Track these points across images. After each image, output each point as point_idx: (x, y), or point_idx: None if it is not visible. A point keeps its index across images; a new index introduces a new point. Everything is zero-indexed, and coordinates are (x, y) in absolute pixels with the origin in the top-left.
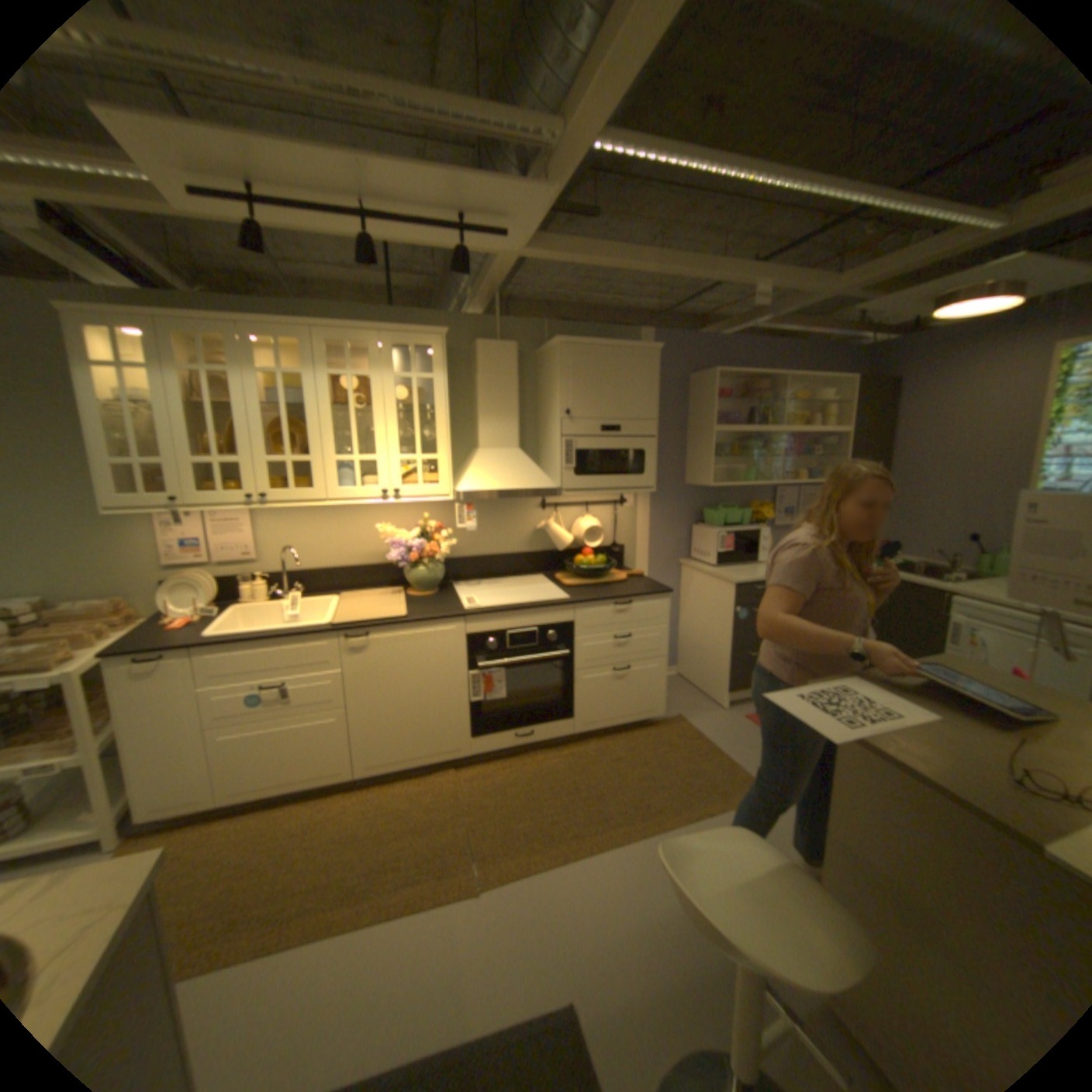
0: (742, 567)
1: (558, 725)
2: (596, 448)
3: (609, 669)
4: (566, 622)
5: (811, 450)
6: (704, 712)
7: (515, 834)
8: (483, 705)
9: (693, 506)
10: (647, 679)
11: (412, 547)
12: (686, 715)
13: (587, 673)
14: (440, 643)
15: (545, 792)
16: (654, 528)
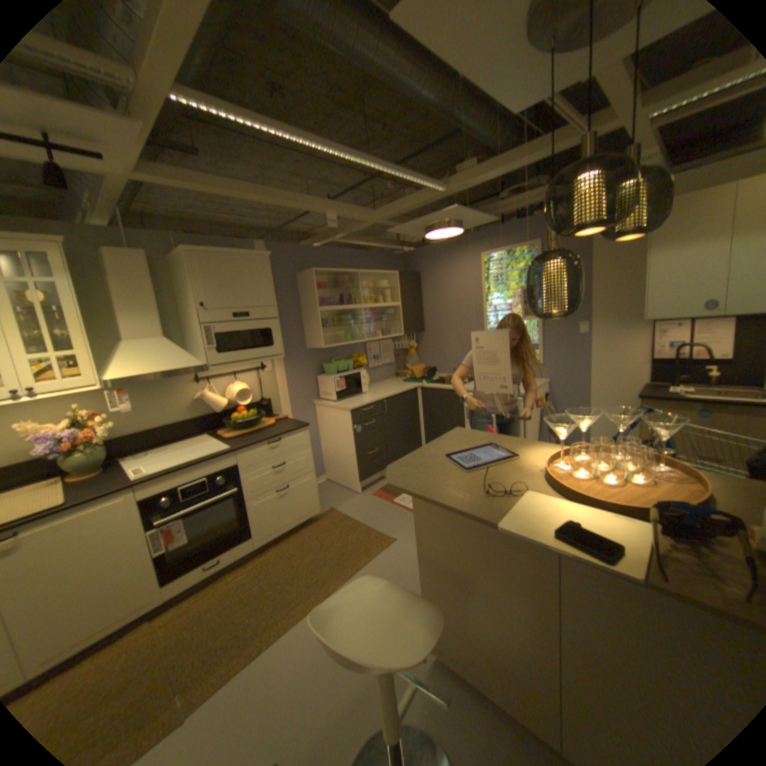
0: (353, 398)
1: (239, 548)
2: (231, 330)
3: (272, 492)
4: (230, 466)
5: (380, 318)
6: (346, 500)
7: (212, 651)
8: (165, 556)
9: (315, 362)
10: (302, 490)
11: (61, 438)
12: (334, 506)
13: (255, 500)
14: (108, 517)
15: (235, 604)
16: (290, 382)
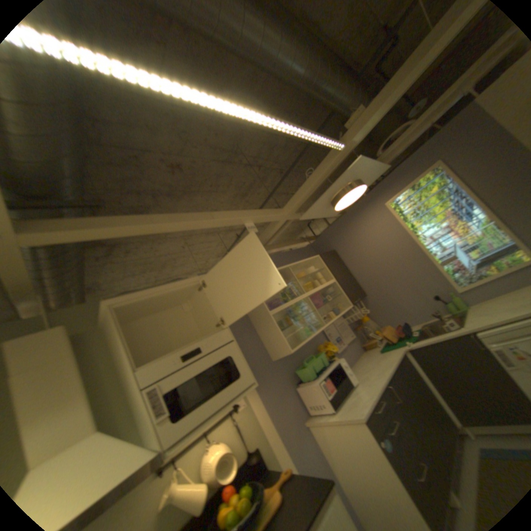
0: (350, 400)
1: None
2: (184, 381)
3: None
4: None
5: (324, 300)
6: None
7: None
8: None
9: (287, 374)
10: None
11: None
12: None
13: None
14: None
15: None
16: (272, 412)
